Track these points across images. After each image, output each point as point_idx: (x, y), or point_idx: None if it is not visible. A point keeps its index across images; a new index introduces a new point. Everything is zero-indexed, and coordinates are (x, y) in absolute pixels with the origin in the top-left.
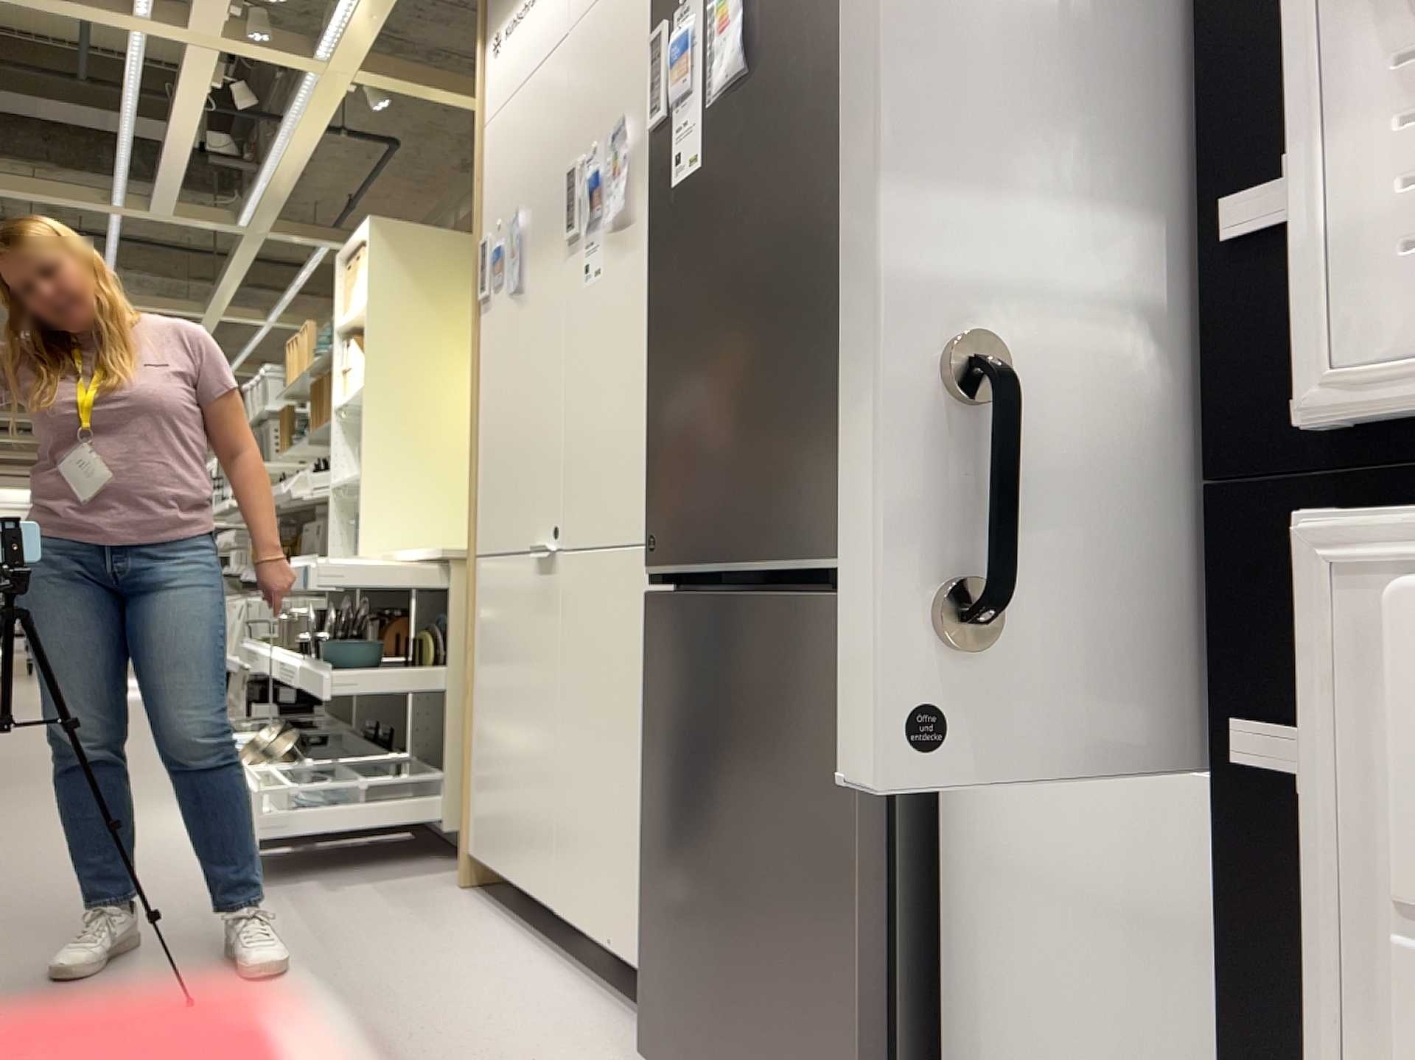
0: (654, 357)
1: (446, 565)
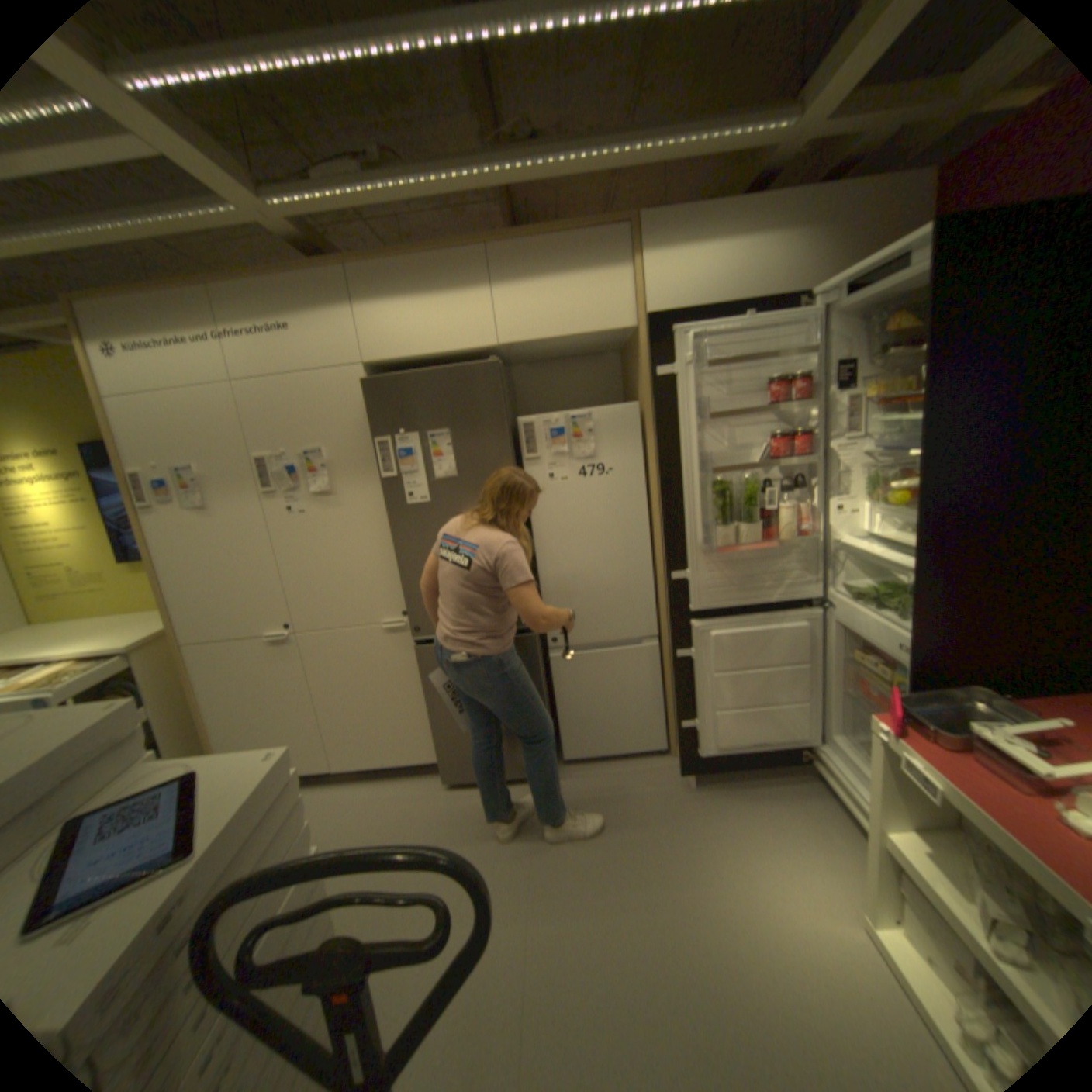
0: (404, 565)
1: (116, 654)
